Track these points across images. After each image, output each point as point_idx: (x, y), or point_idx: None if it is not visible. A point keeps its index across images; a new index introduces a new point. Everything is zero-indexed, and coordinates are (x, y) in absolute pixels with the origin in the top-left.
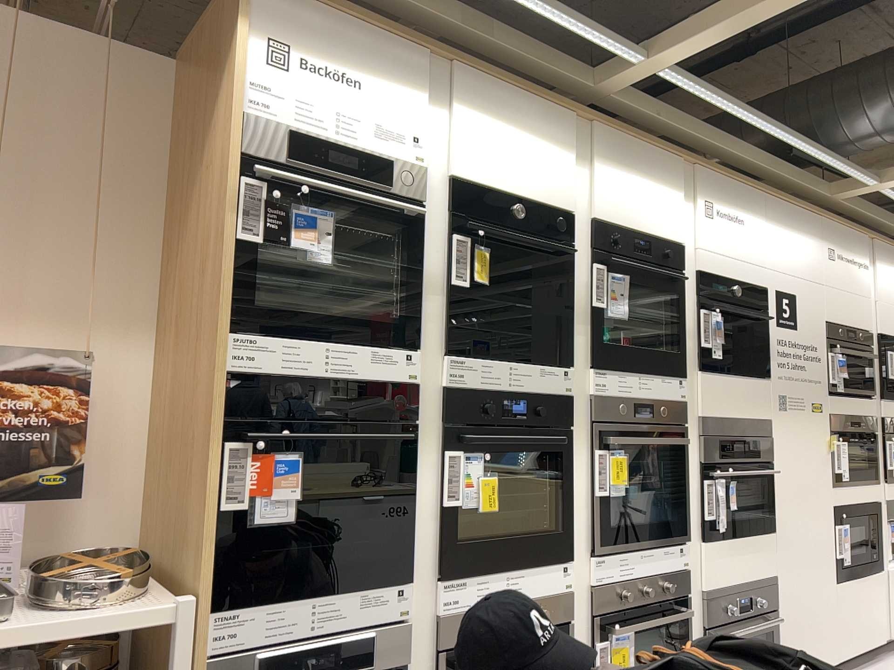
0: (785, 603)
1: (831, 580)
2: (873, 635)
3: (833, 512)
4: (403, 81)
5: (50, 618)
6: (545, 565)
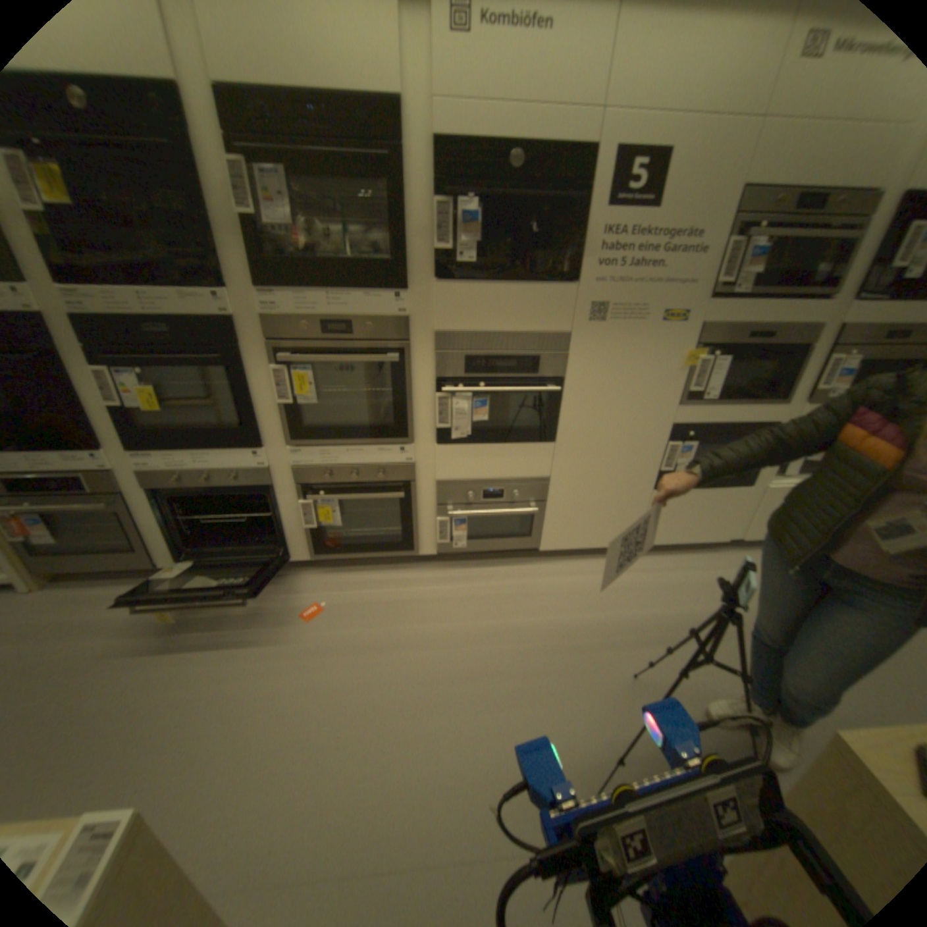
0: (560, 499)
1: (645, 489)
2: (706, 536)
3: (671, 431)
4: None
5: None
6: (234, 450)
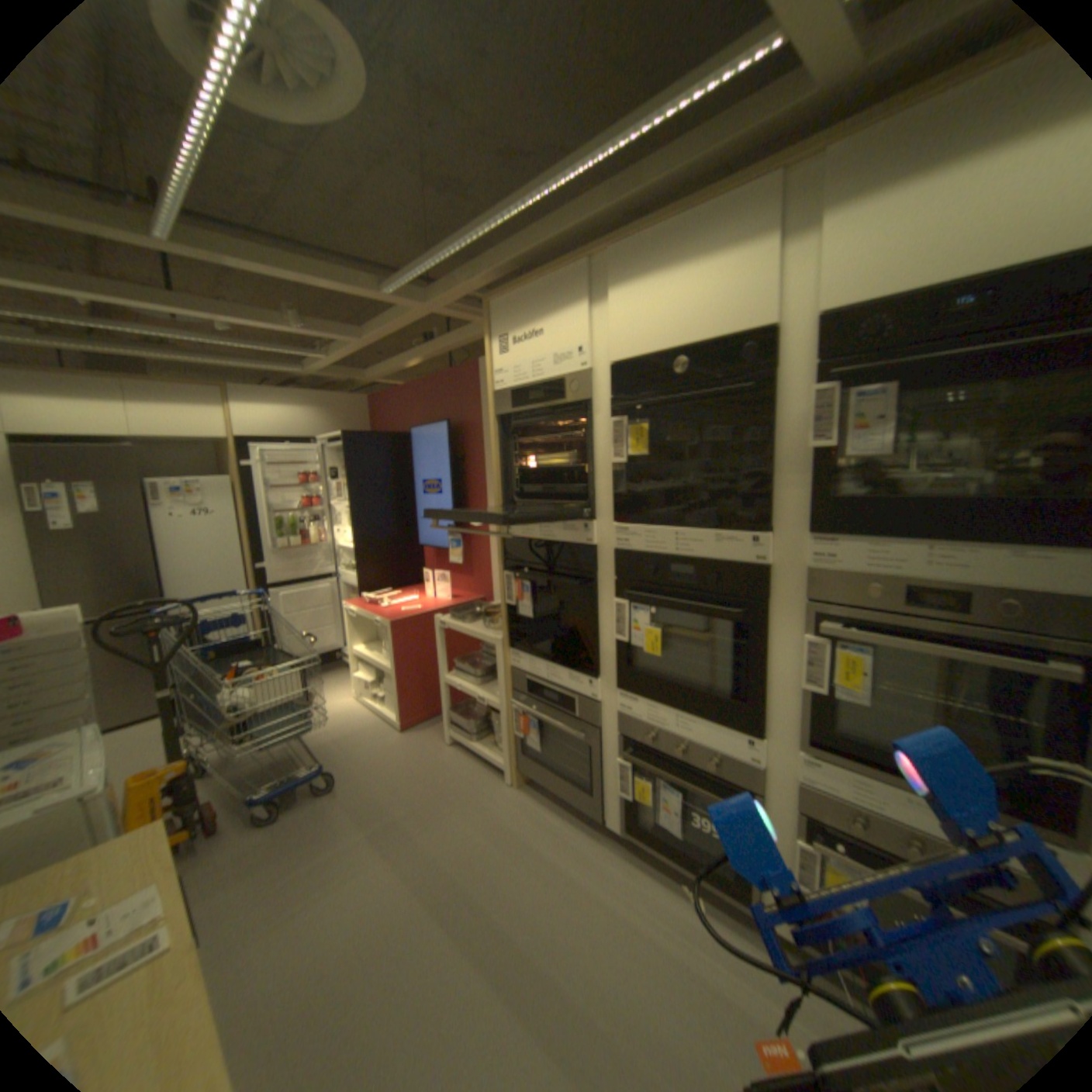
0: None
1: None
2: None
3: None
4: (564, 306)
5: (469, 631)
6: (724, 729)
